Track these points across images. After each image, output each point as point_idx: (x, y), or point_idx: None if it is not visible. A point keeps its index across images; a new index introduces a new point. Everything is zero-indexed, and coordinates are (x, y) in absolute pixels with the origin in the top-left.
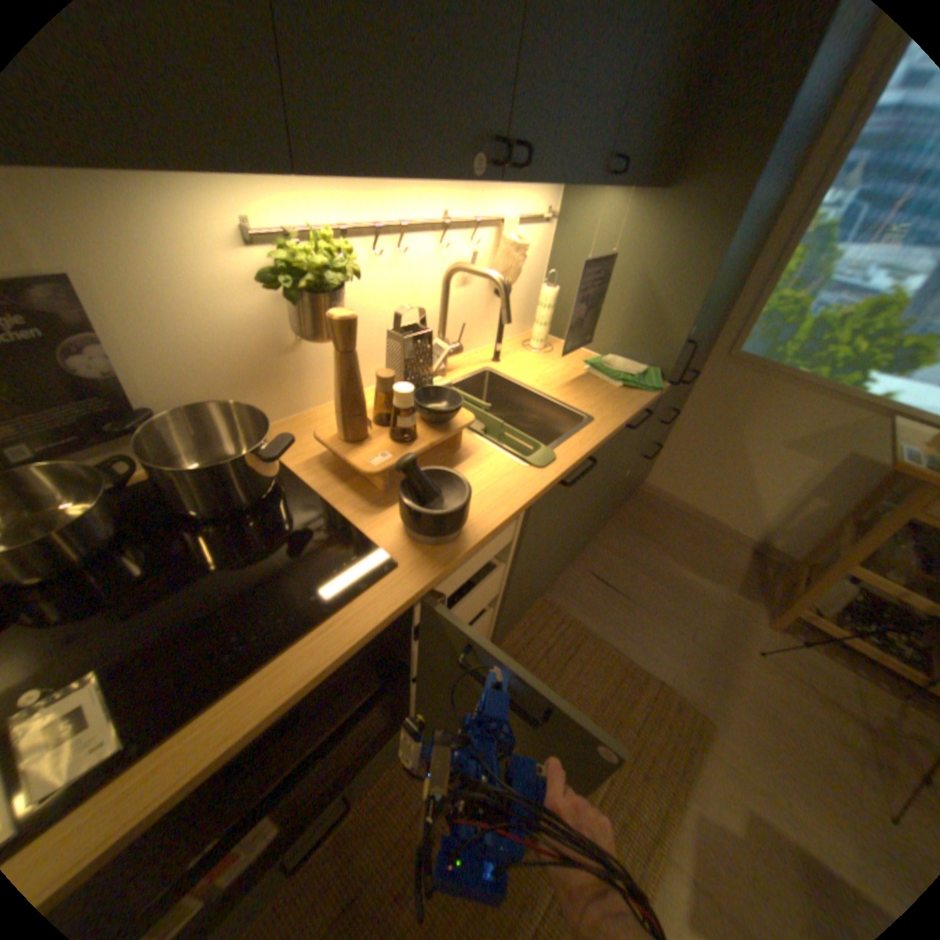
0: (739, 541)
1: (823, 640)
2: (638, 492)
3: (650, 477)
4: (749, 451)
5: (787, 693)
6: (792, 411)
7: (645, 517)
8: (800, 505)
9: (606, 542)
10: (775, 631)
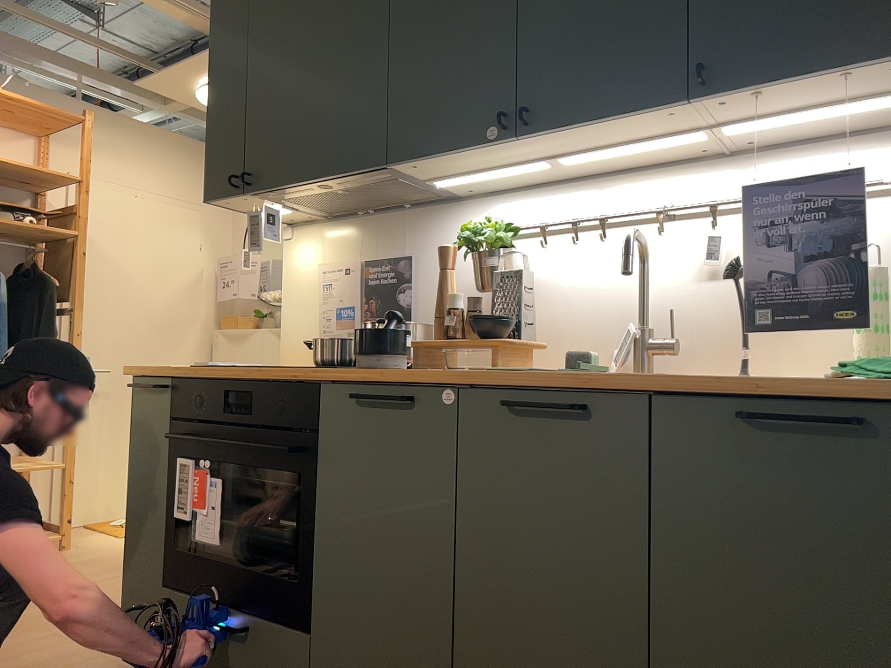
0: None
1: None
2: None
3: None
4: None
5: None
6: None
7: None
8: None
9: None
10: None
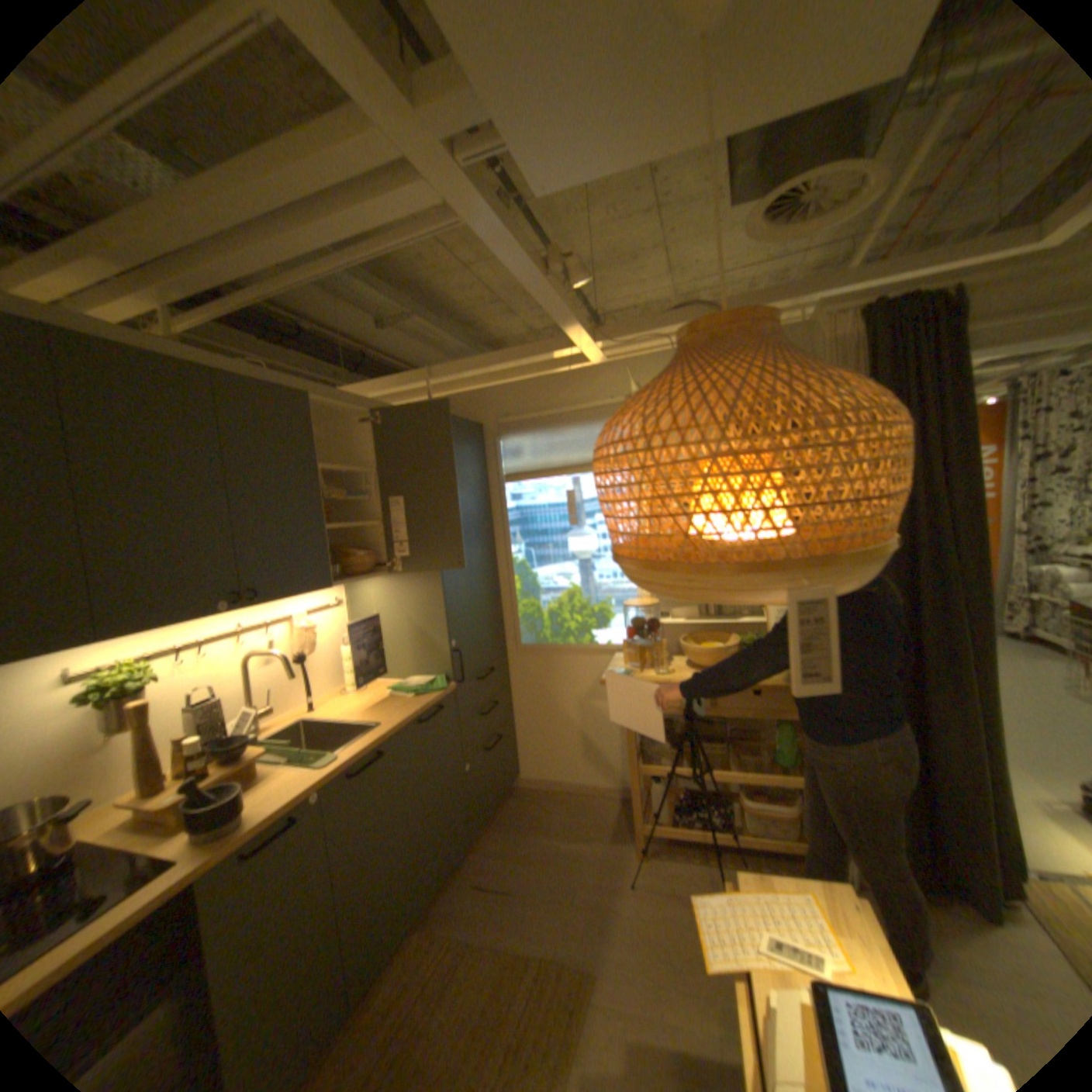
0: (608, 798)
1: (681, 851)
2: (518, 792)
3: (521, 772)
4: (568, 714)
5: (655, 913)
6: (572, 673)
7: (524, 812)
8: (621, 741)
9: (487, 851)
10: (641, 862)
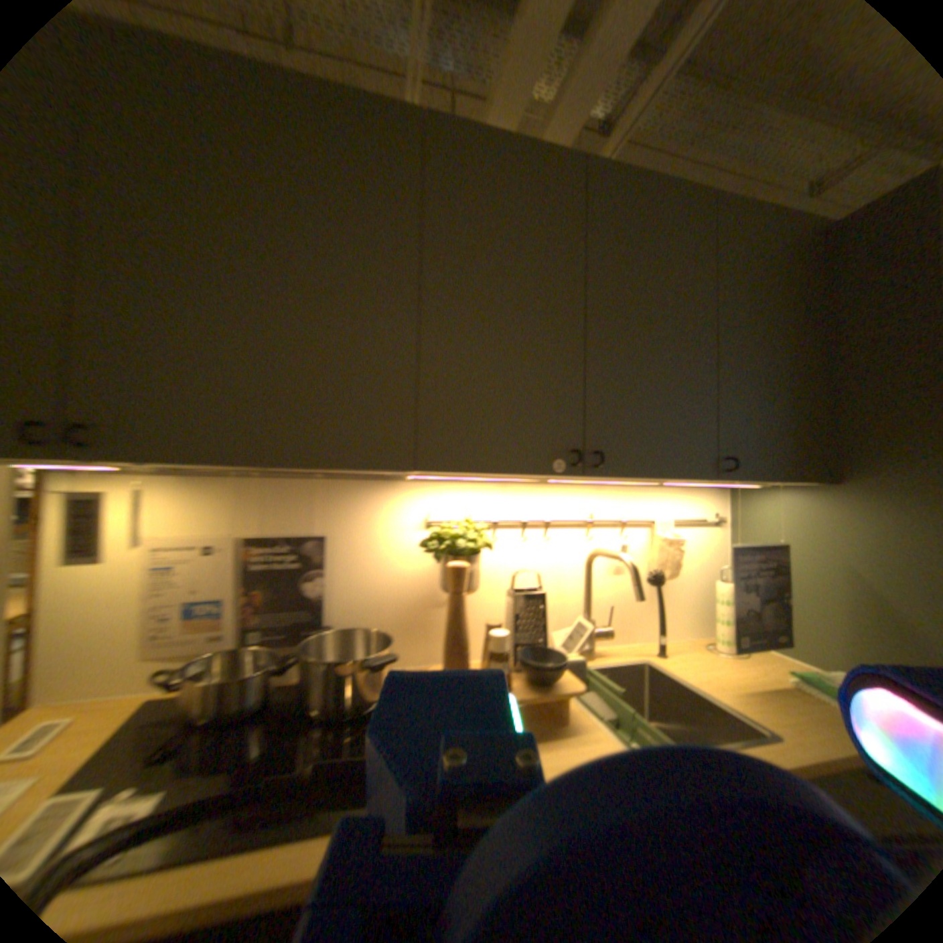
0: None
1: None
2: None
3: None
4: None
5: None
6: None
7: None
8: None
9: None
10: None
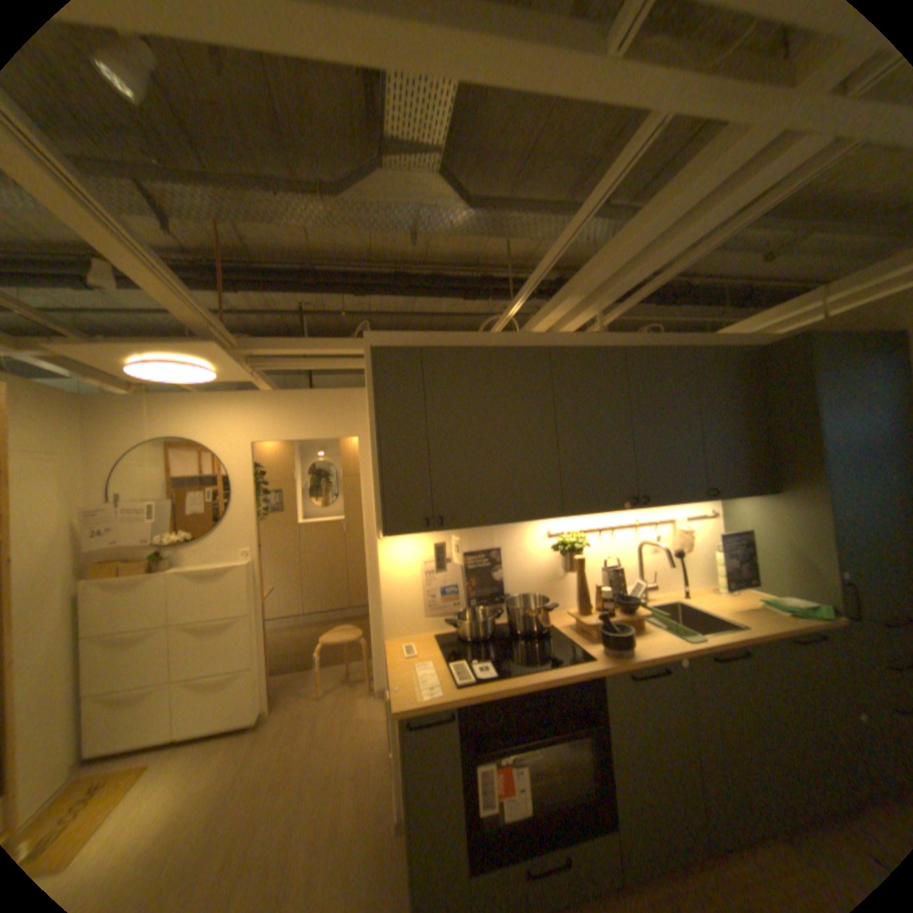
0: None
1: None
2: None
3: None
4: None
5: None
6: None
7: None
8: None
9: None
10: None
